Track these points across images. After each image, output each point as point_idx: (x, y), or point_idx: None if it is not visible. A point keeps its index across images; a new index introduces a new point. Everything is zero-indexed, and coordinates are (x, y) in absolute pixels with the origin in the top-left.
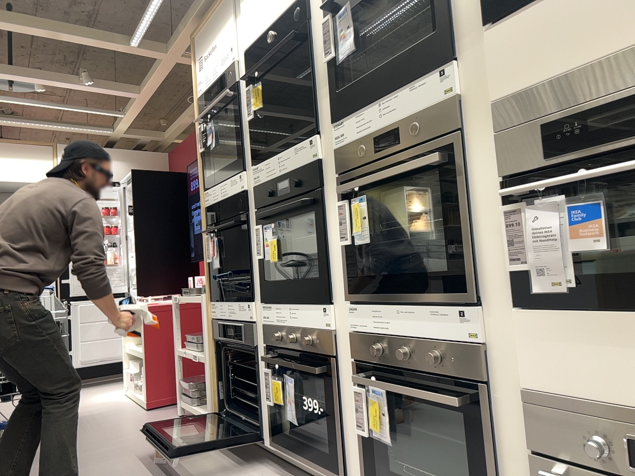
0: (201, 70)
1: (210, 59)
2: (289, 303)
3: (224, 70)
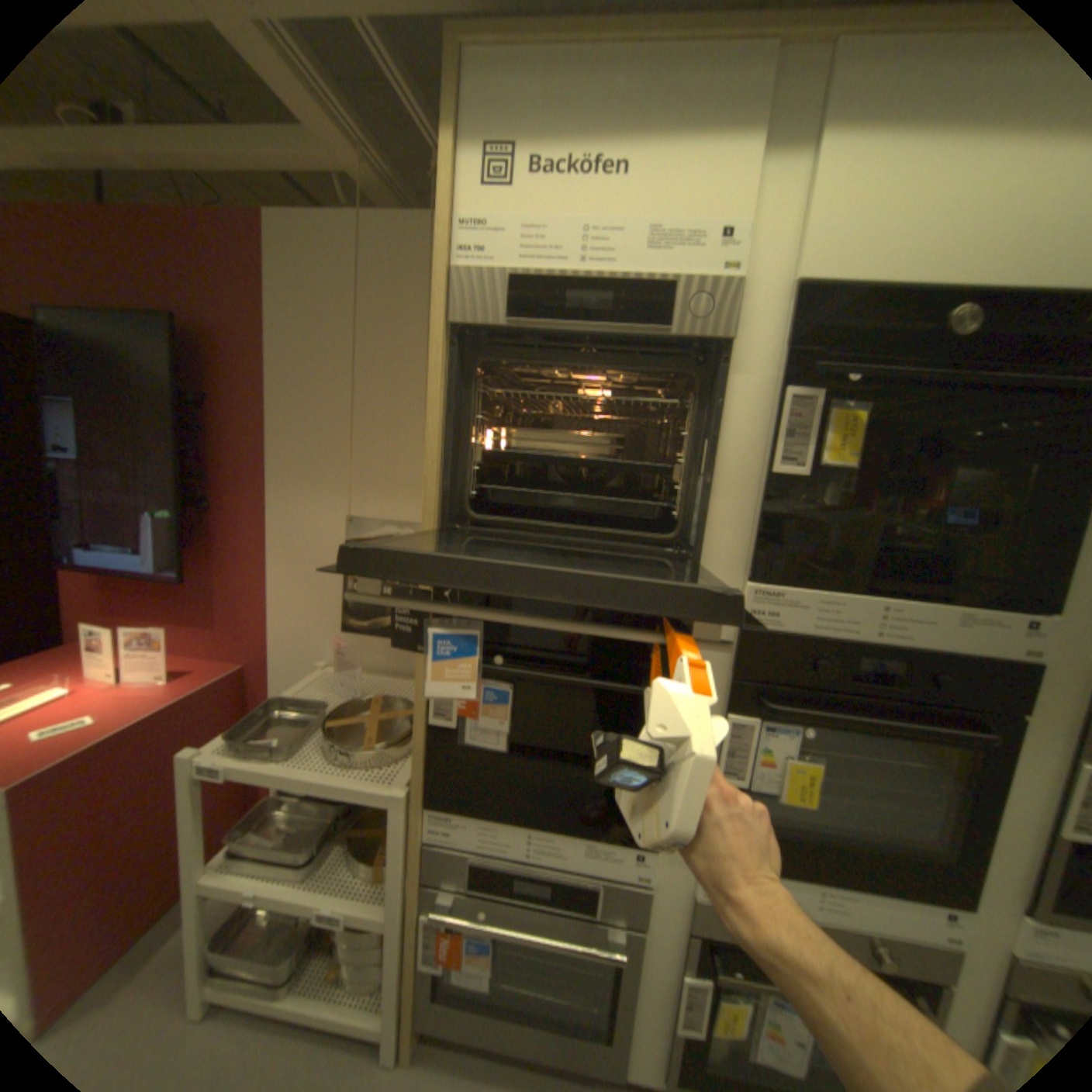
0: (498, 180)
1: (577, 180)
2: (828, 884)
3: (666, 264)
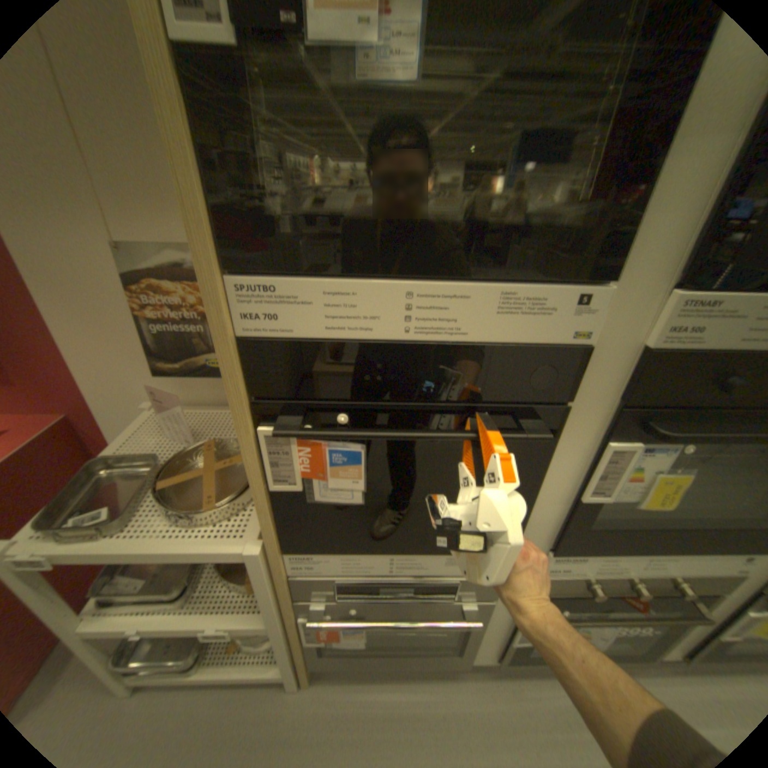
0: None
1: None
2: (657, 553)
3: None
